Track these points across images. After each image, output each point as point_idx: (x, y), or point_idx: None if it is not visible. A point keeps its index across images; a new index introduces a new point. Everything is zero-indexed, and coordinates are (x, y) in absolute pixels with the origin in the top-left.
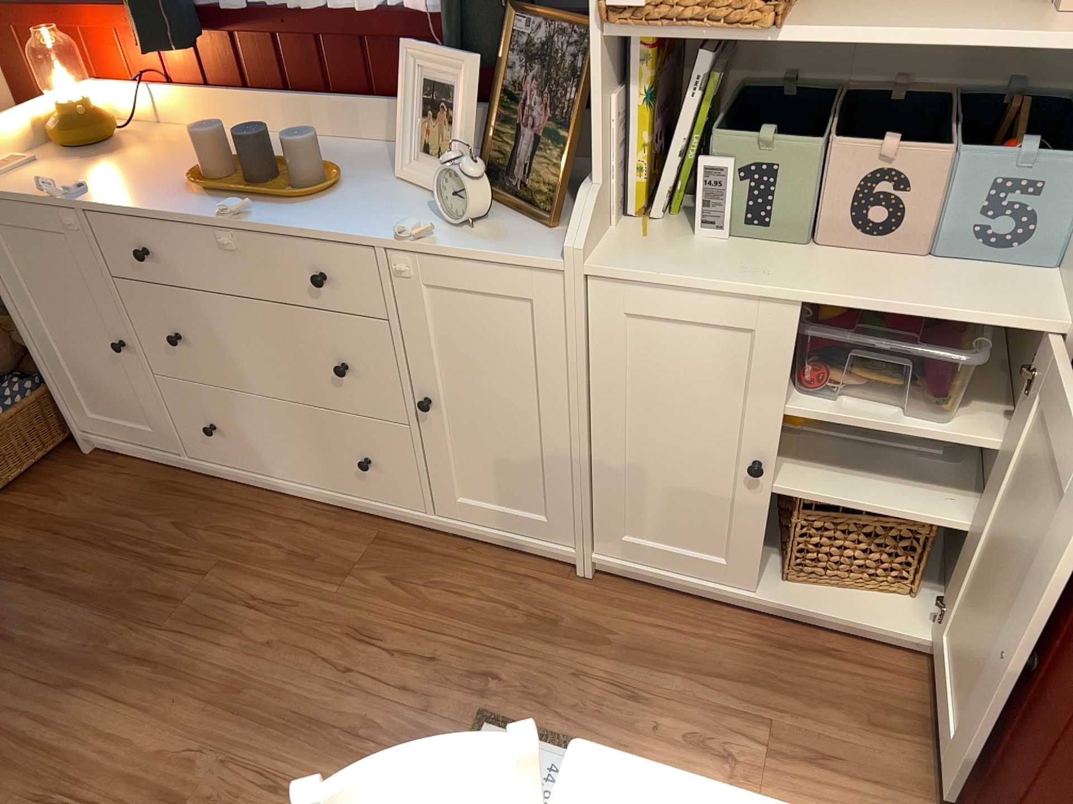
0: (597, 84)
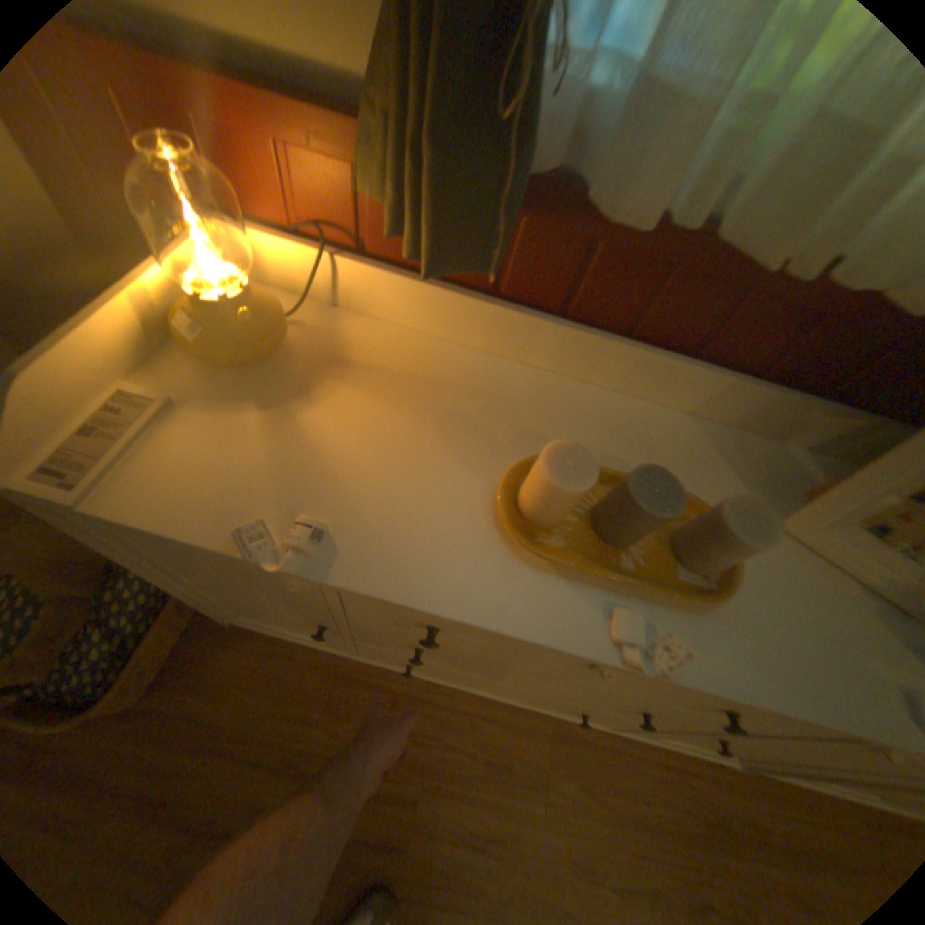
0: None
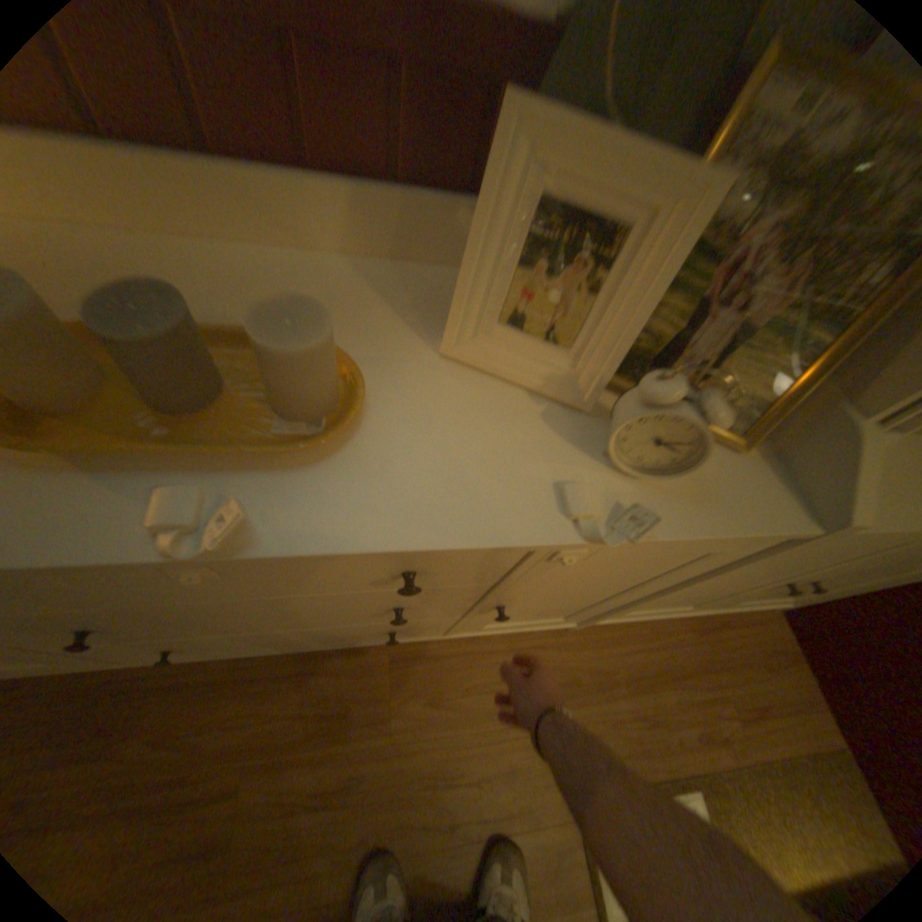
0: None
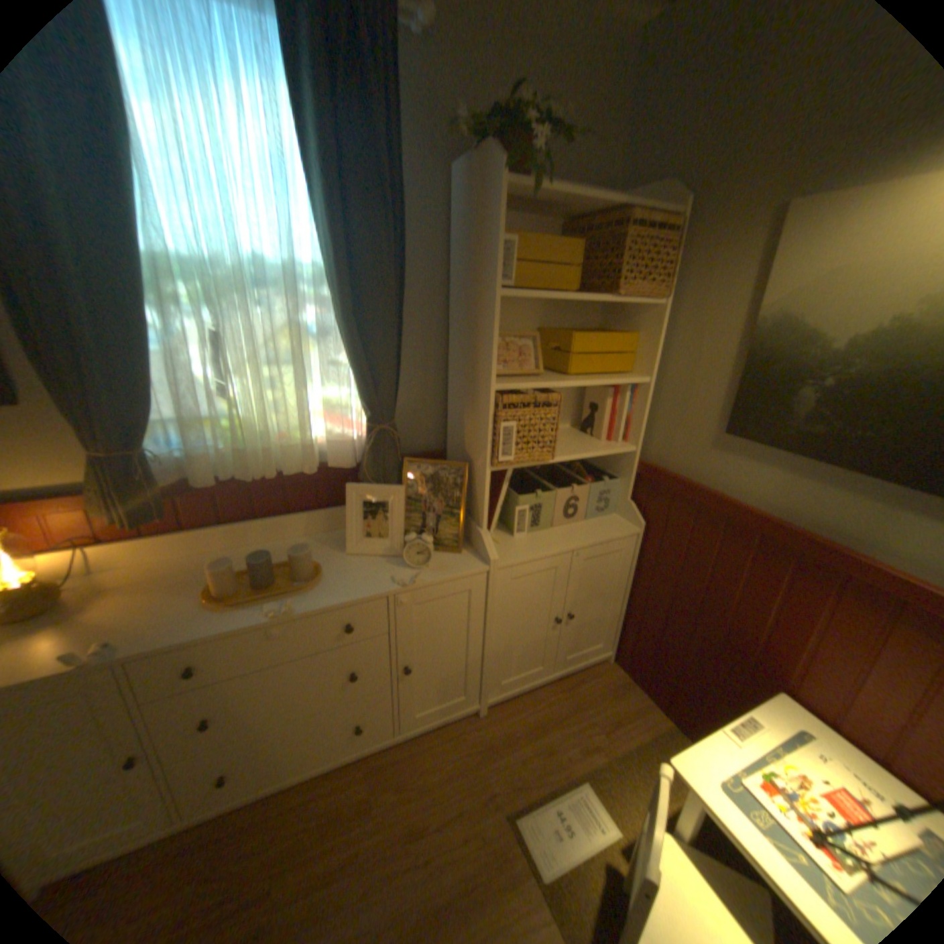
0: (483, 491)
